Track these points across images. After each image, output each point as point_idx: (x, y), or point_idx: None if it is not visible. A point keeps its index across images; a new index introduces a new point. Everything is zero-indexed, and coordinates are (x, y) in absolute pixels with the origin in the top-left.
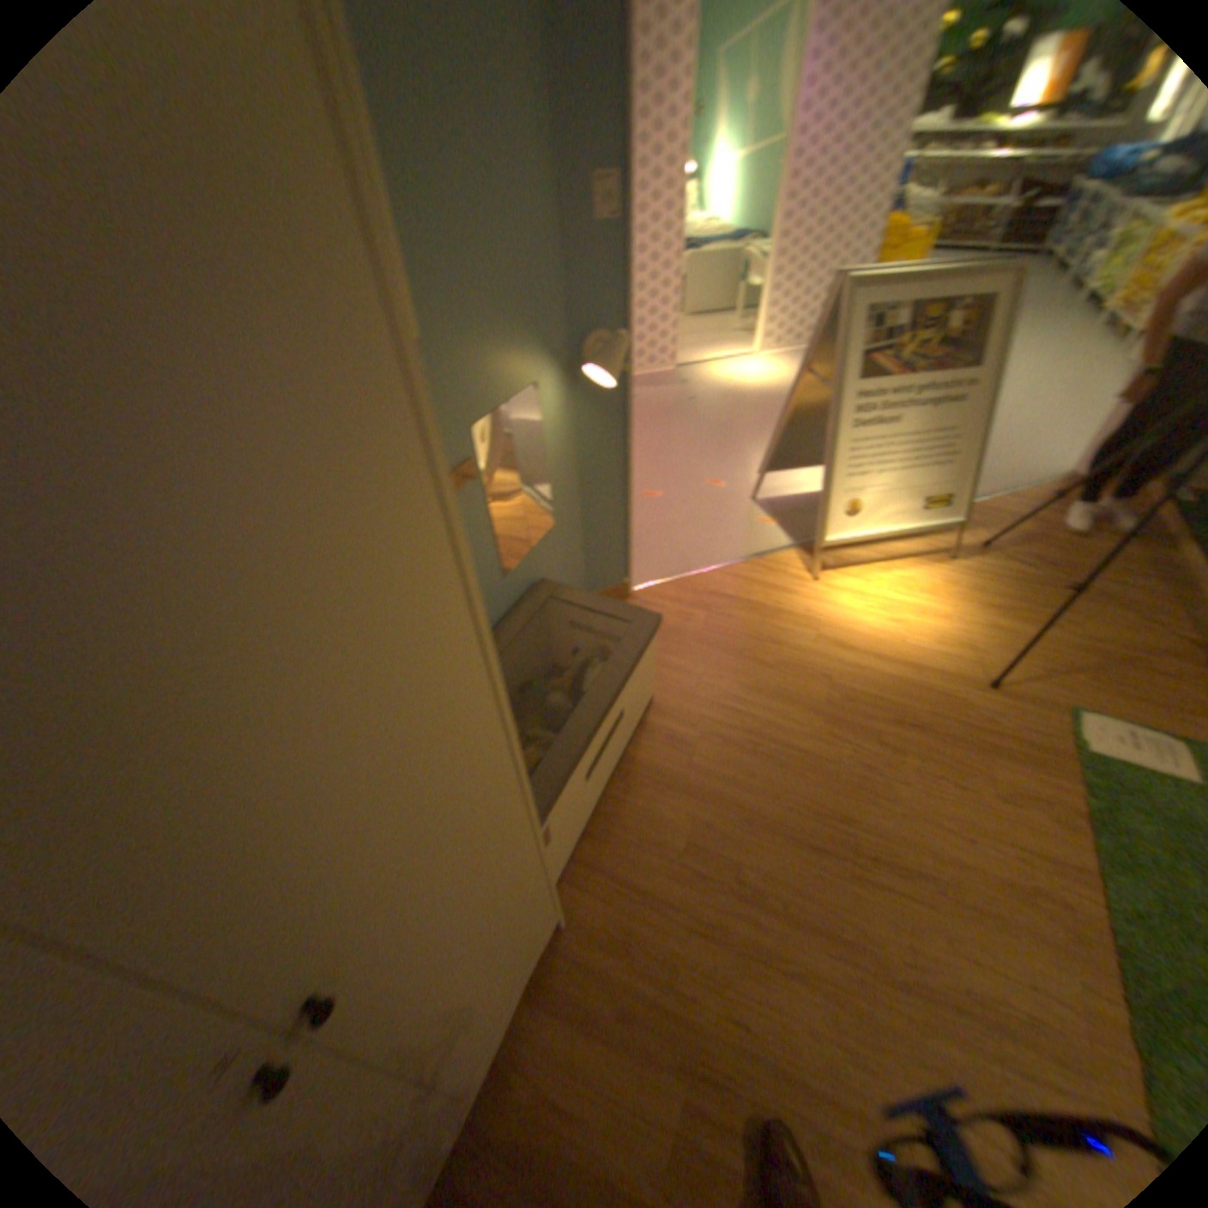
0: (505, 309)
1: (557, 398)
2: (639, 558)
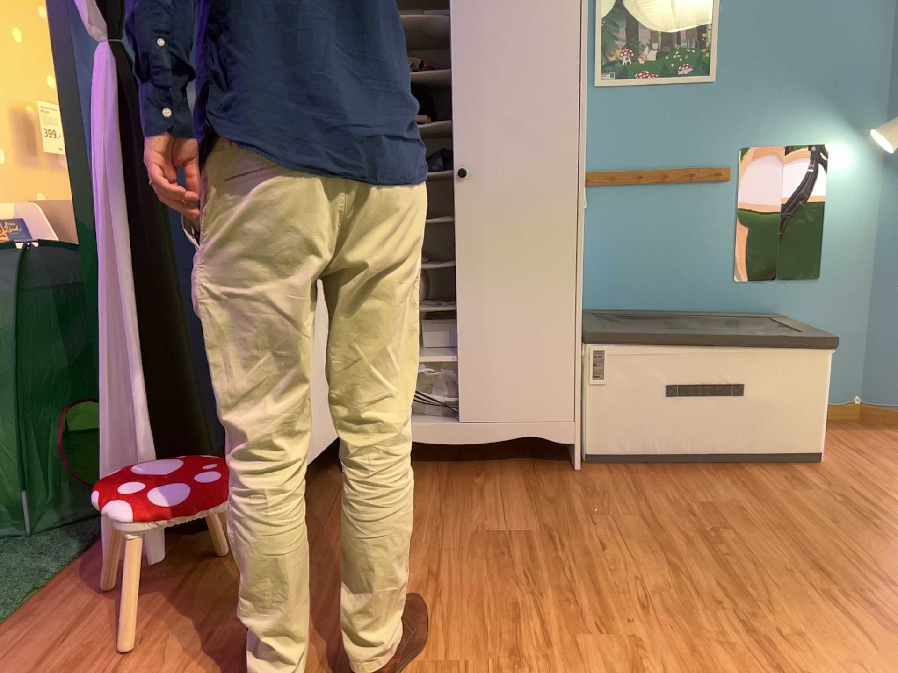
0: (802, 86)
1: (854, 169)
2: None
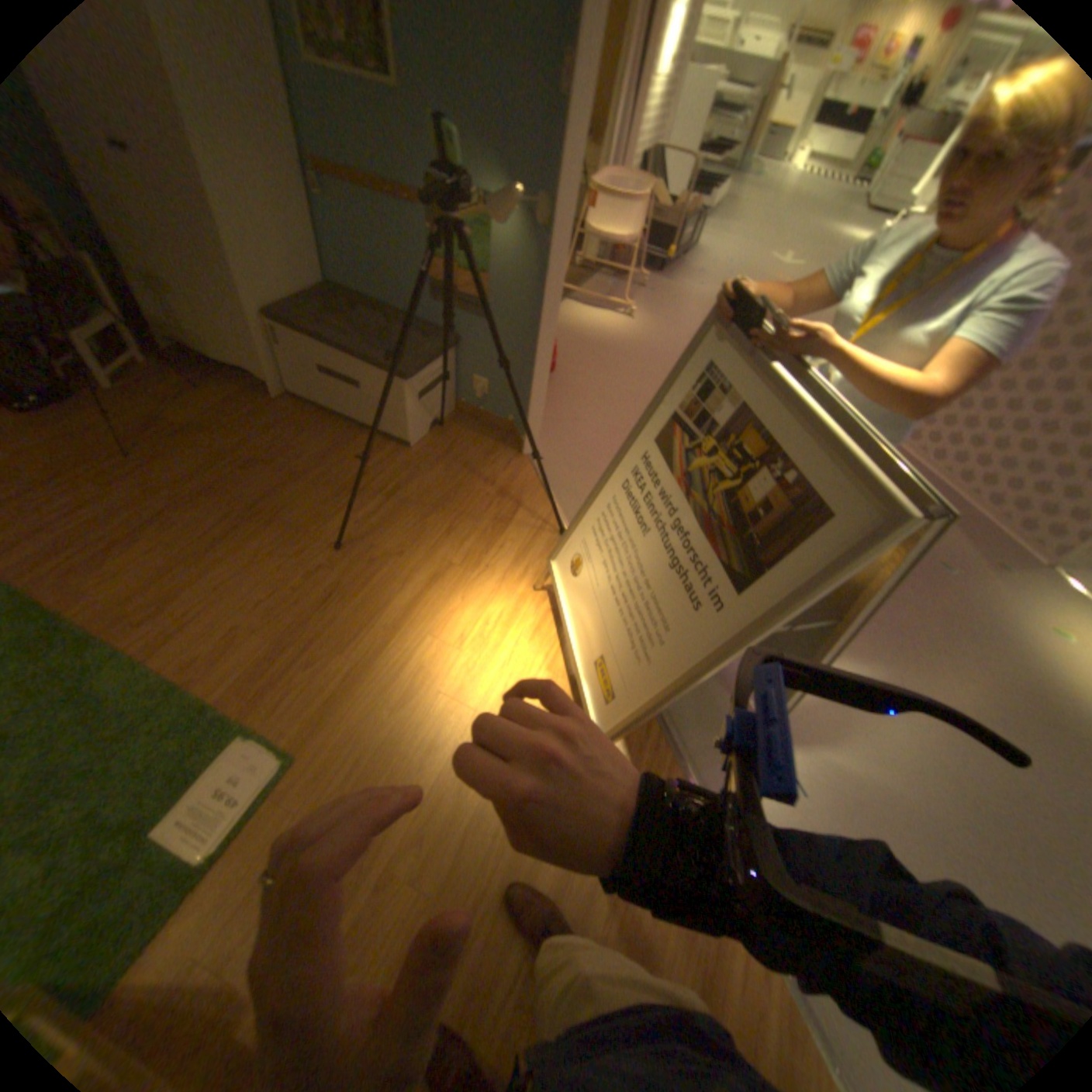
0: (467, 121)
1: (510, 230)
2: (569, 468)
